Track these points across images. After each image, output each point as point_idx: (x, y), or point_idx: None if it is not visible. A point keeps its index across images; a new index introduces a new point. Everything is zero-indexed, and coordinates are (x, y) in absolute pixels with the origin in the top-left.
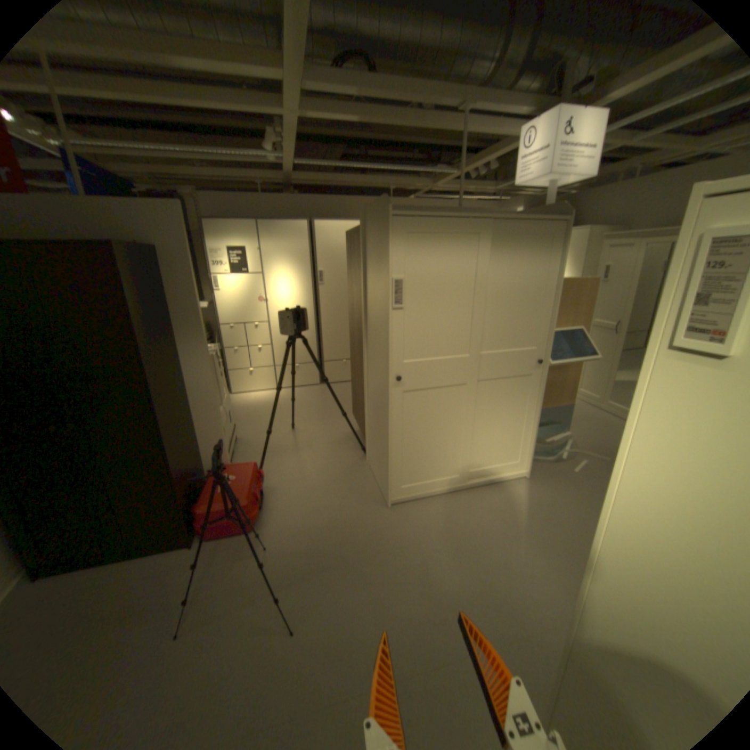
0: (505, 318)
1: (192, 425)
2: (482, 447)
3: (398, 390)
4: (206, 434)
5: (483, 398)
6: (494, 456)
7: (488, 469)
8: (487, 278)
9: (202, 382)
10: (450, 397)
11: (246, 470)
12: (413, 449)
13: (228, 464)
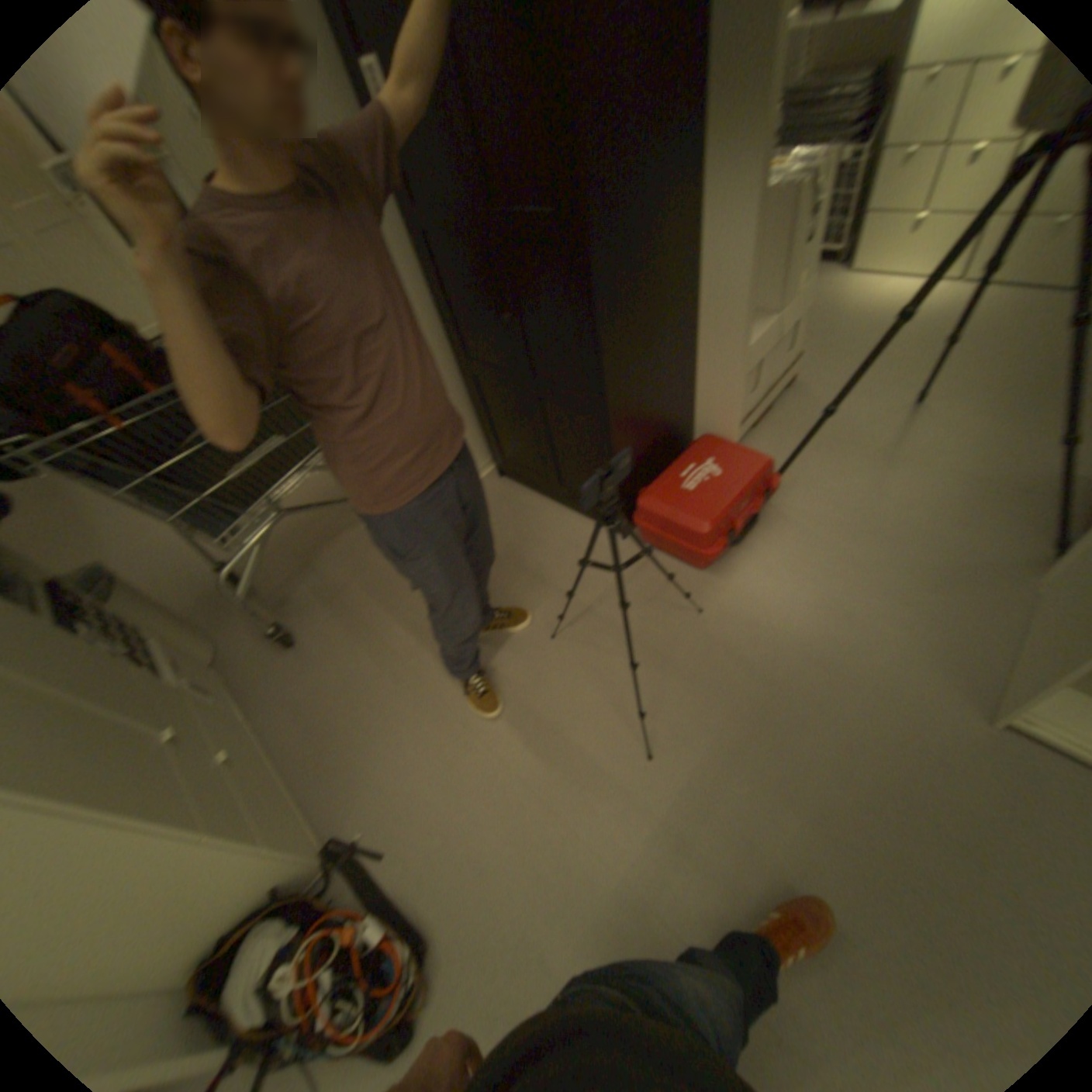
0: None
1: (691, 351)
2: None
3: None
4: (710, 375)
5: None
6: None
7: None
8: None
9: (728, 264)
10: None
11: (744, 470)
12: None
13: (740, 434)
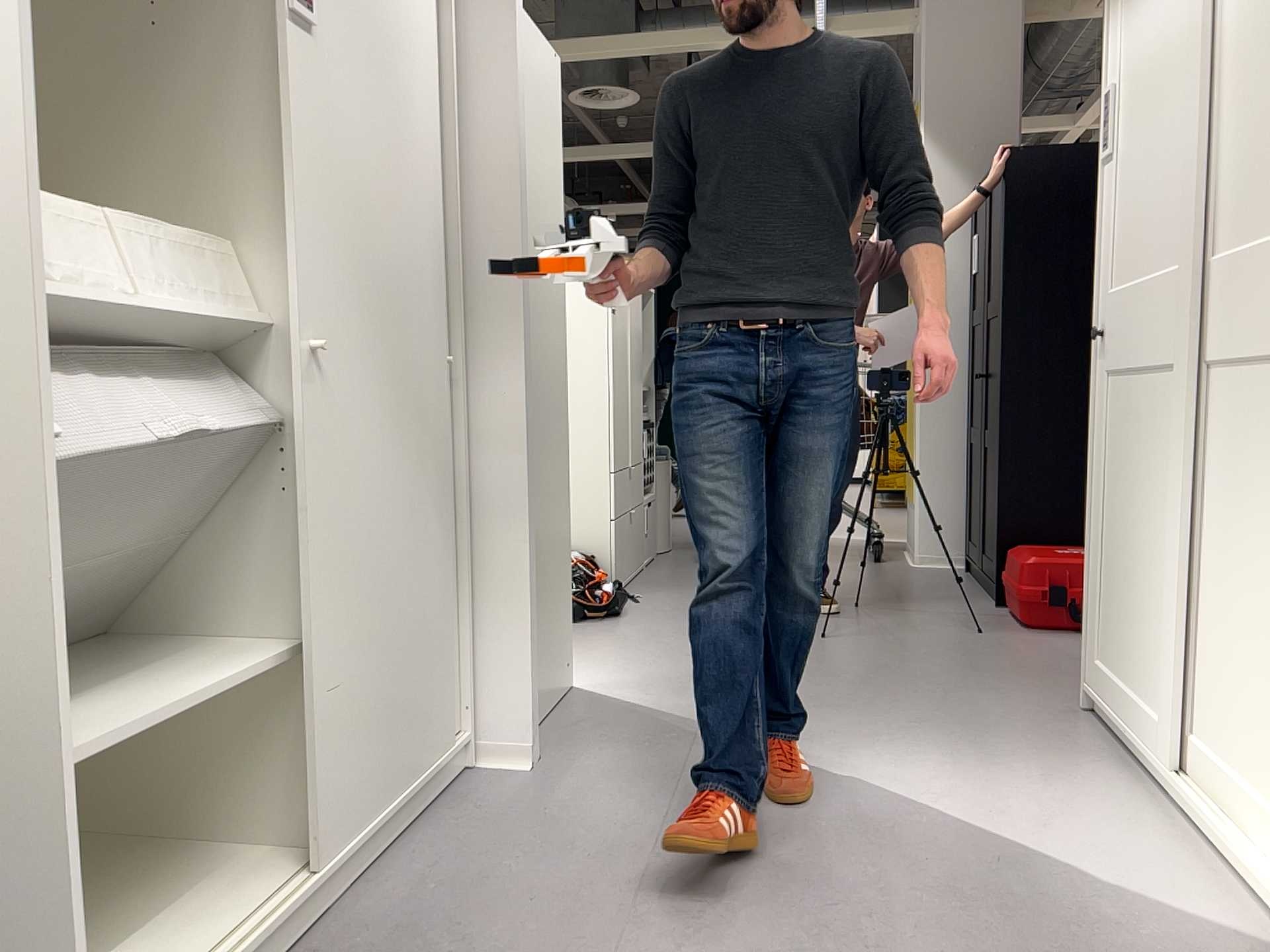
0: (1253, 114)
1: None
2: (1211, 650)
3: (1096, 366)
4: None
5: (1214, 434)
6: (1236, 723)
7: (1220, 769)
8: (1218, 2)
9: None
10: (1149, 406)
11: None
12: (1107, 551)
13: None
